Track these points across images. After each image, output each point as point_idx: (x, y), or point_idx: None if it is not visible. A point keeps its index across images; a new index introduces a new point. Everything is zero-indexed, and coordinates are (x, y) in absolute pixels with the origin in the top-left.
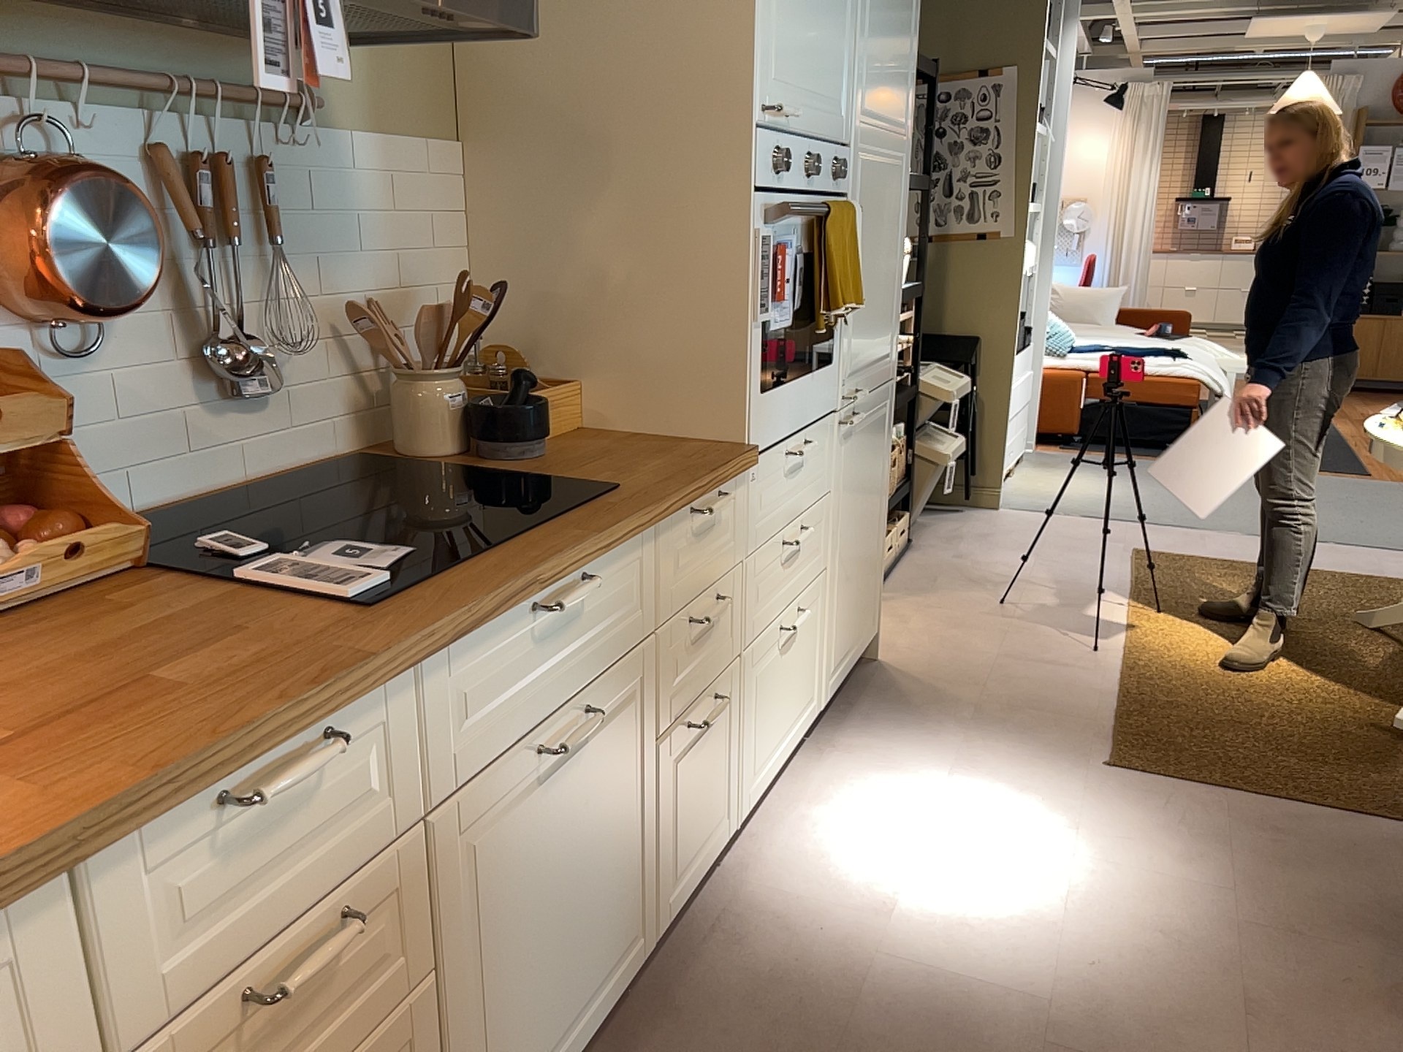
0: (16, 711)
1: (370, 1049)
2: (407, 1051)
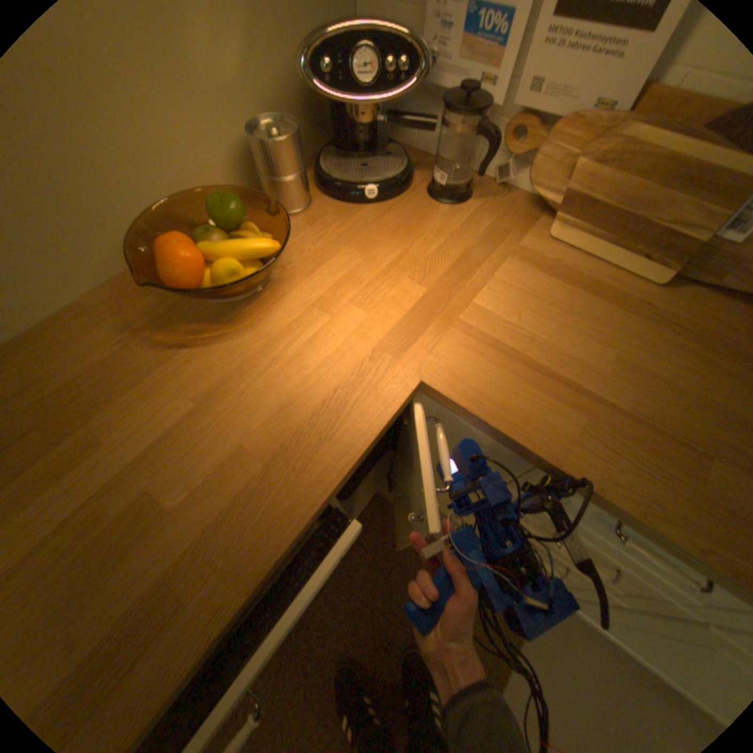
0: (654, 402)
1: (580, 576)
2: (590, 591)
